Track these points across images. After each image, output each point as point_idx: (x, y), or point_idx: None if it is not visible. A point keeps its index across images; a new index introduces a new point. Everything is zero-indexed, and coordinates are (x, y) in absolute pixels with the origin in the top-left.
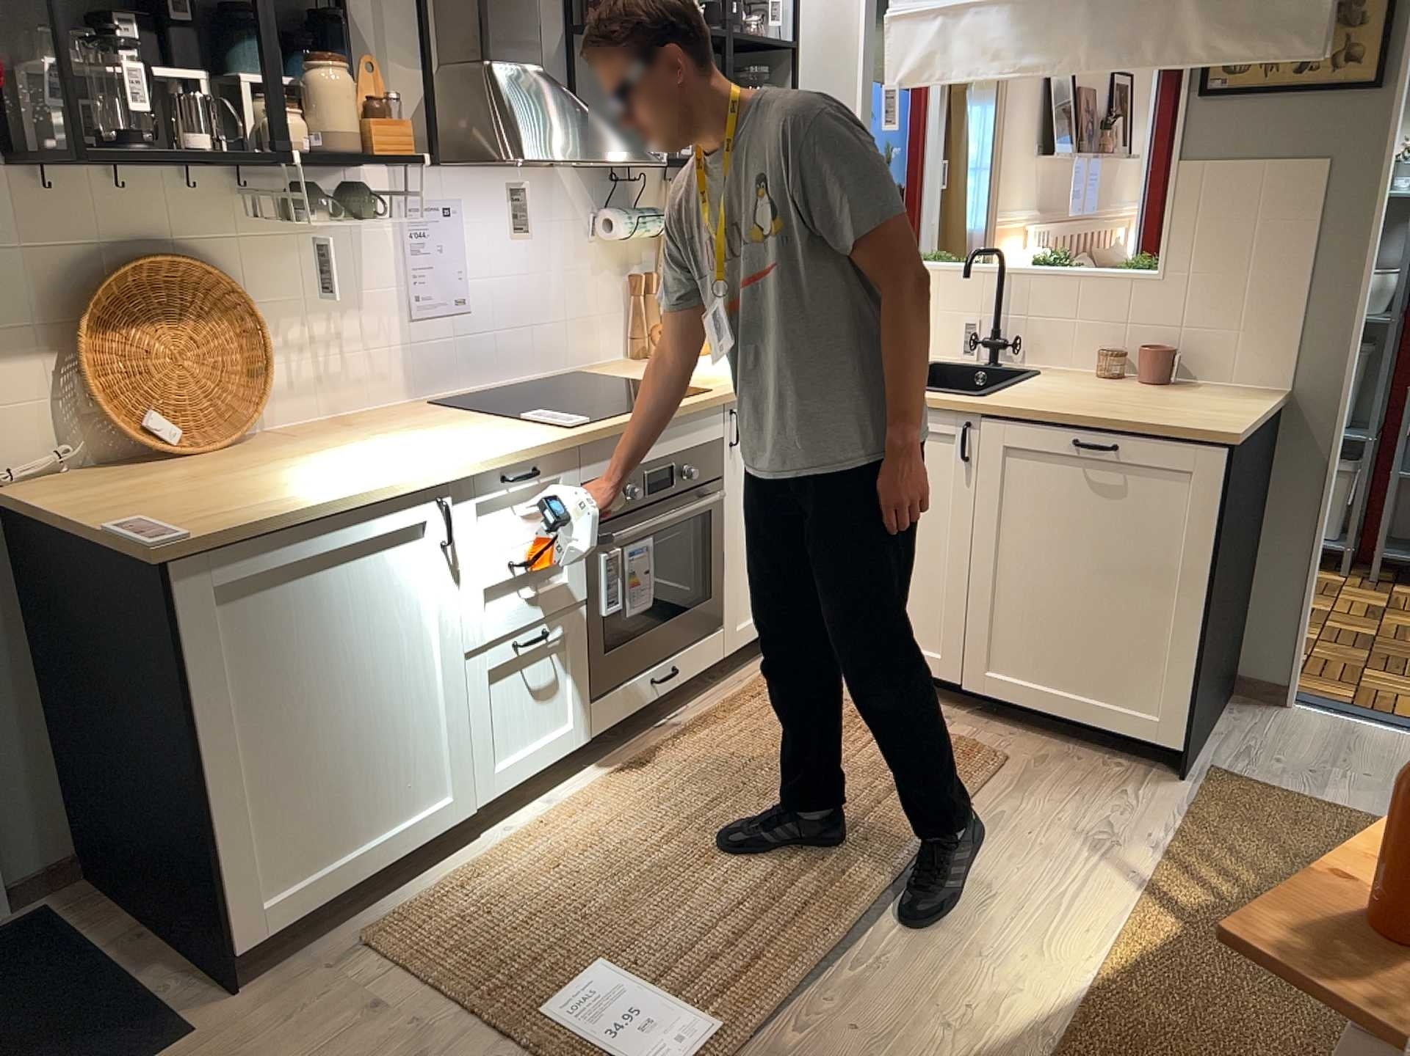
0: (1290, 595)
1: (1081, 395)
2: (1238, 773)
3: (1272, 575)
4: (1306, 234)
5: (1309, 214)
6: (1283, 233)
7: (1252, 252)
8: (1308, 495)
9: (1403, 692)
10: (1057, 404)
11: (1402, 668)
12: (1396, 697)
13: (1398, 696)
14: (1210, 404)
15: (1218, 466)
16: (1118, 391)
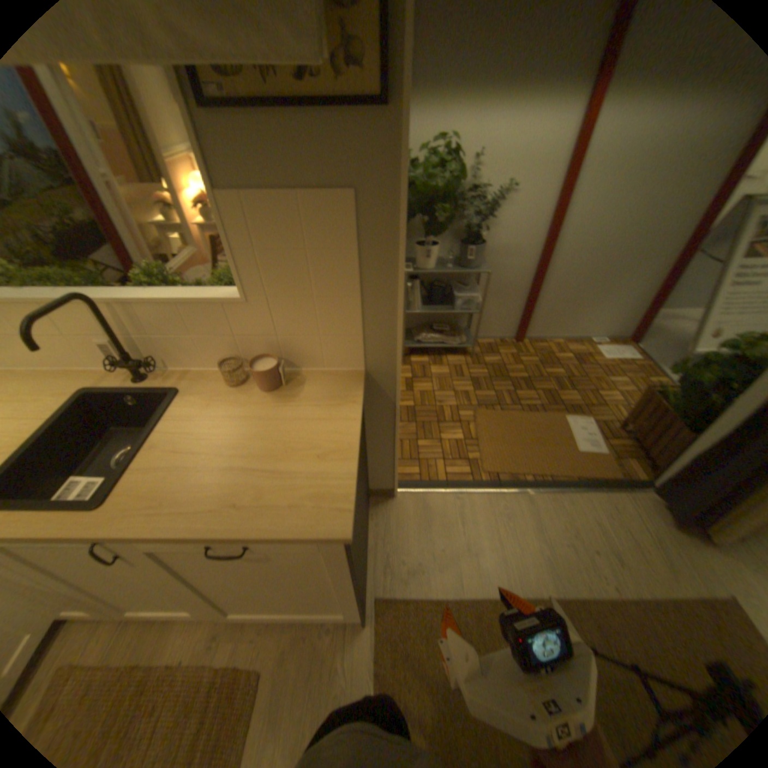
0: (386, 460)
1: (207, 452)
2: (388, 599)
3: (375, 454)
4: (350, 261)
5: (349, 244)
6: (332, 261)
7: (312, 277)
8: (386, 419)
9: (436, 457)
10: (179, 502)
11: (429, 431)
12: (434, 463)
13: (434, 459)
14: (315, 428)
15: (338, 548)
16: (241, 417)
